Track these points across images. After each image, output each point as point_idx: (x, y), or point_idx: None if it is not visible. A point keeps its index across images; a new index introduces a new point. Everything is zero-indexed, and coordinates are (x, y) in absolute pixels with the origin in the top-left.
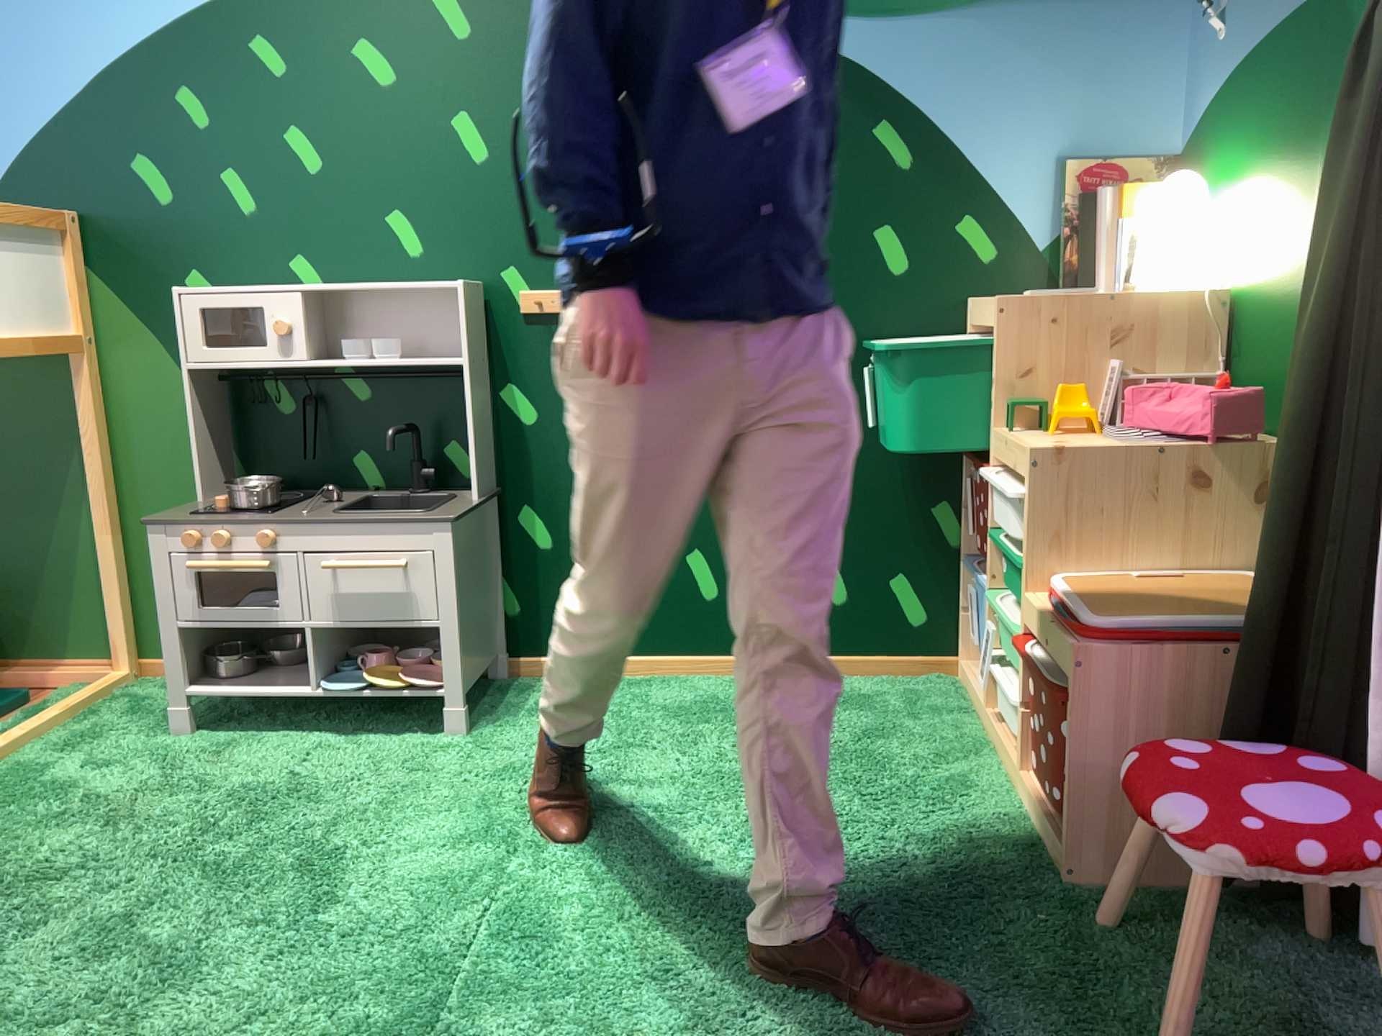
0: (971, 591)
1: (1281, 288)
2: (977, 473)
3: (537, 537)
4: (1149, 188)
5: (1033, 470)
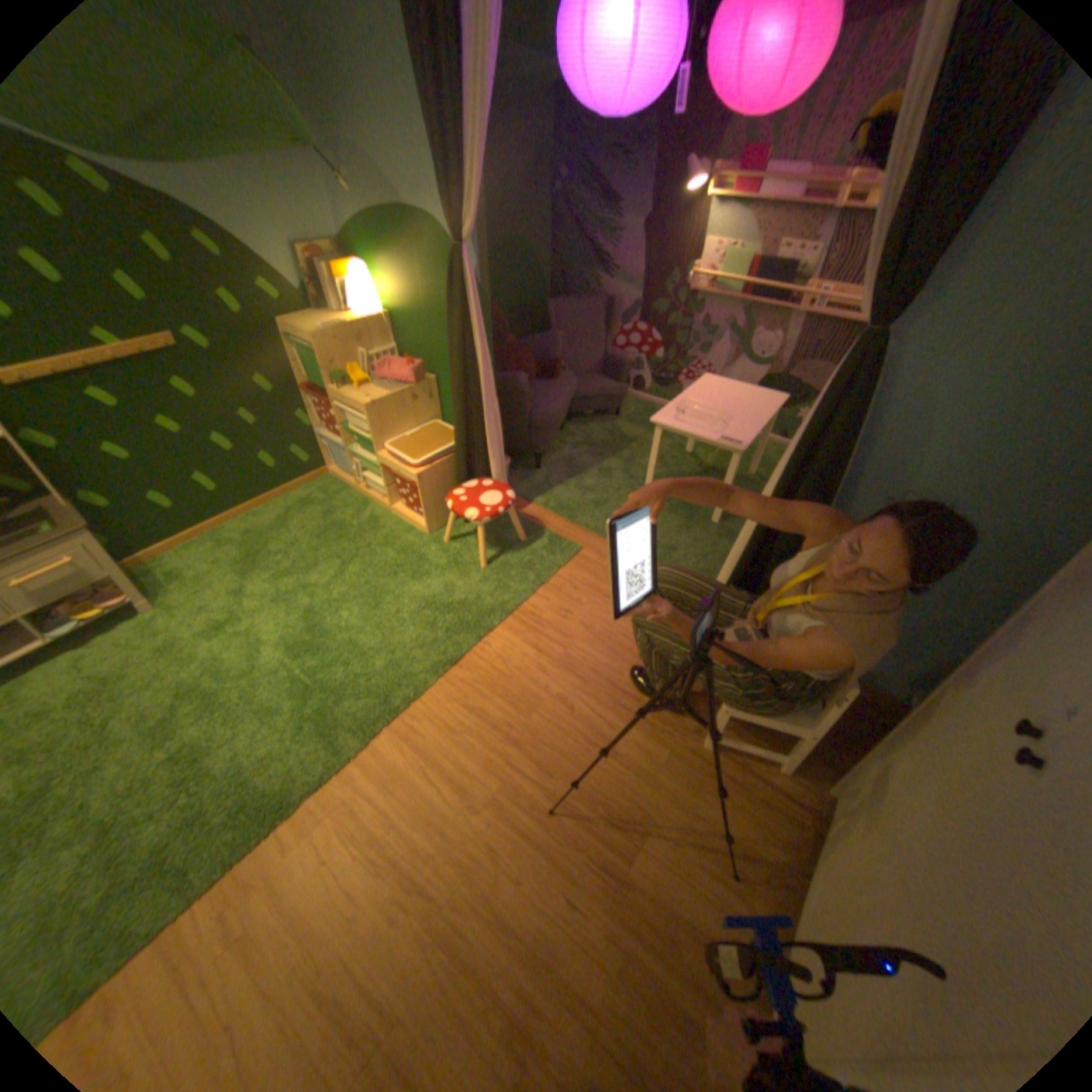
0: (328, 445)
1: (412, 319)
2: (309, 396)
3: (98, 503)
4: (336, 259)
5: (366, 413)
